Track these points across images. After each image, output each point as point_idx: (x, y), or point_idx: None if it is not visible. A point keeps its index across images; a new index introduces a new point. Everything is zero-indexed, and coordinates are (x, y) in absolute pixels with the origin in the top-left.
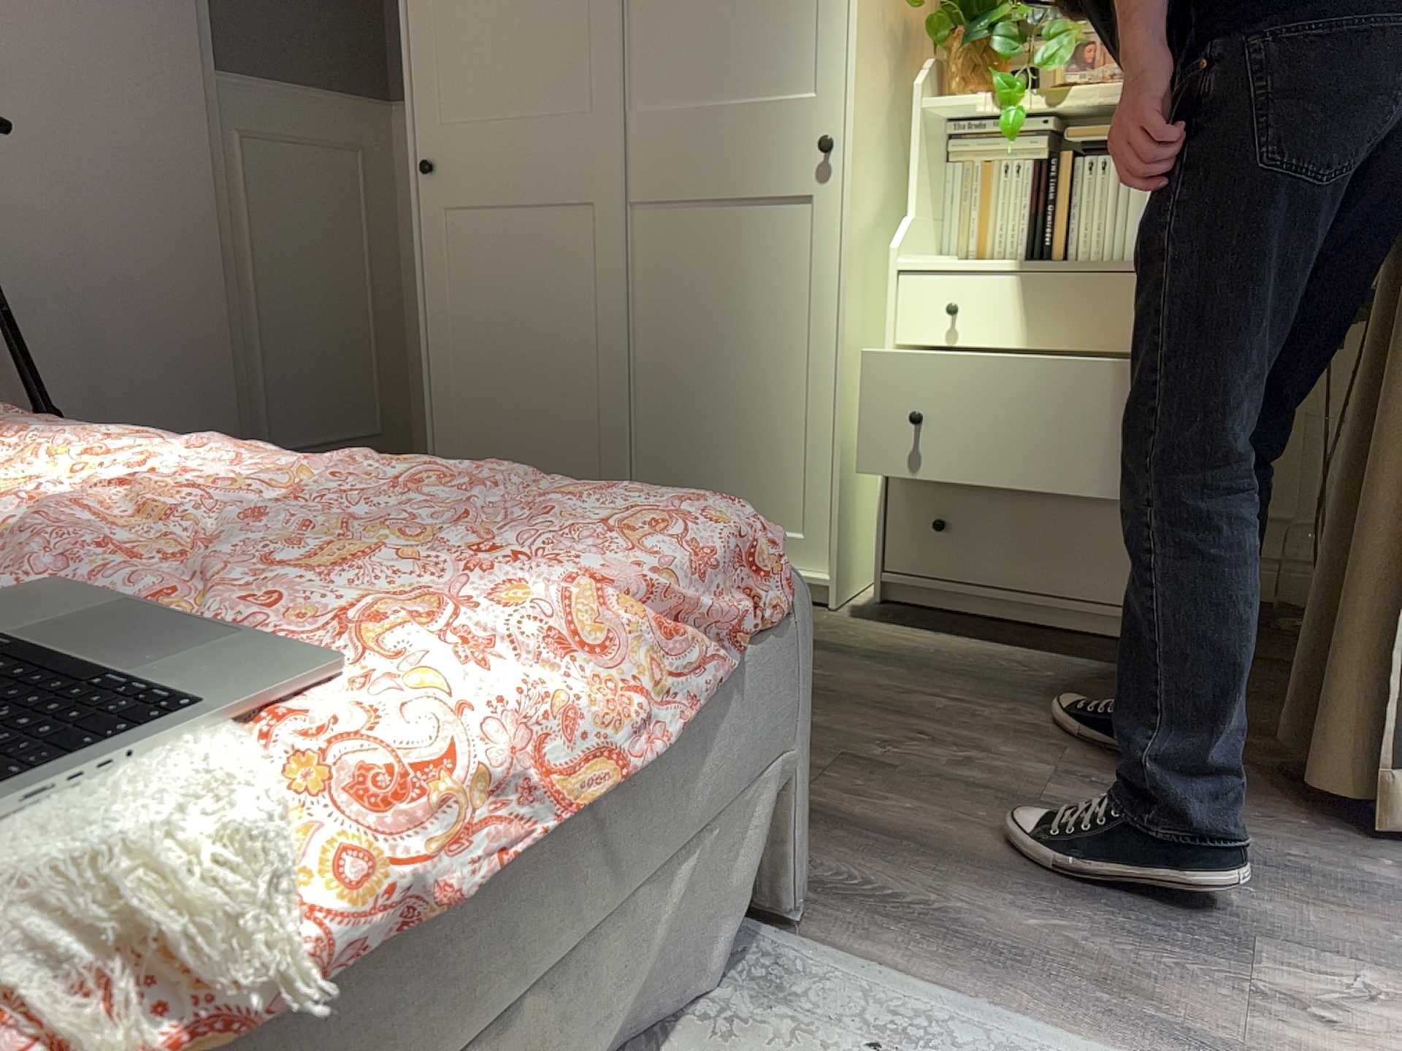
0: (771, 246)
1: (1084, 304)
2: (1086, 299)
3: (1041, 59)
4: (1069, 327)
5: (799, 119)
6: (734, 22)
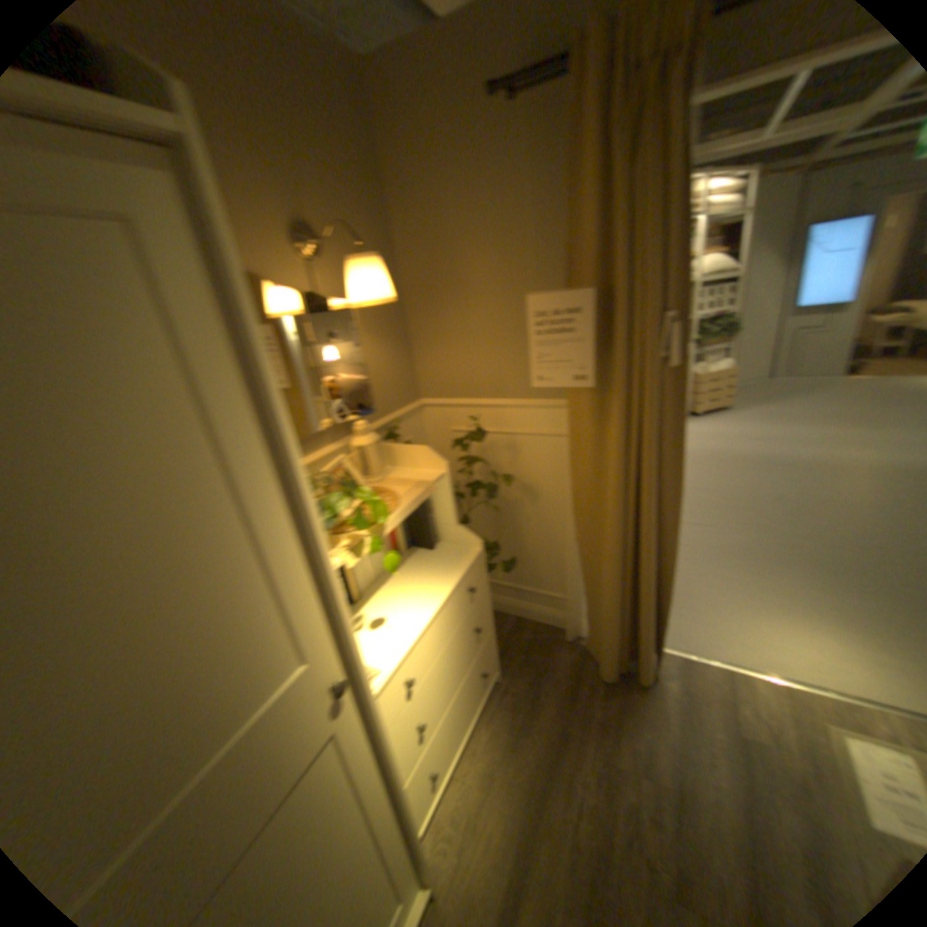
0: (311, 810)
1: (449, 616)
2: (448, 614)
3: (376, 516)
4: (447, 631)
5: (303, 695)
6: (168, 690)
